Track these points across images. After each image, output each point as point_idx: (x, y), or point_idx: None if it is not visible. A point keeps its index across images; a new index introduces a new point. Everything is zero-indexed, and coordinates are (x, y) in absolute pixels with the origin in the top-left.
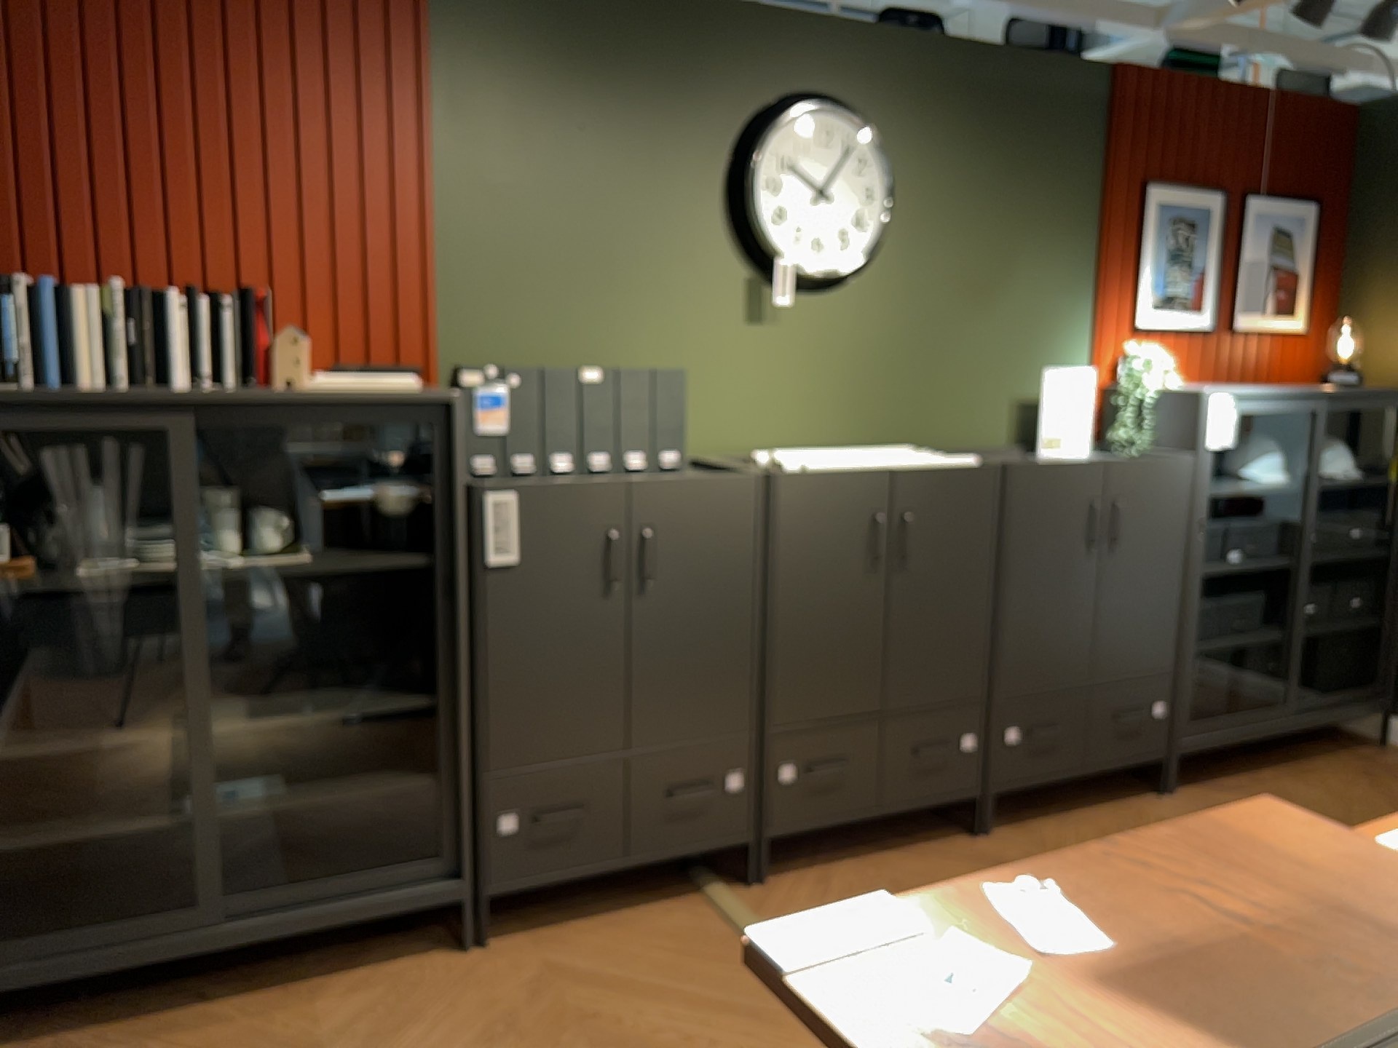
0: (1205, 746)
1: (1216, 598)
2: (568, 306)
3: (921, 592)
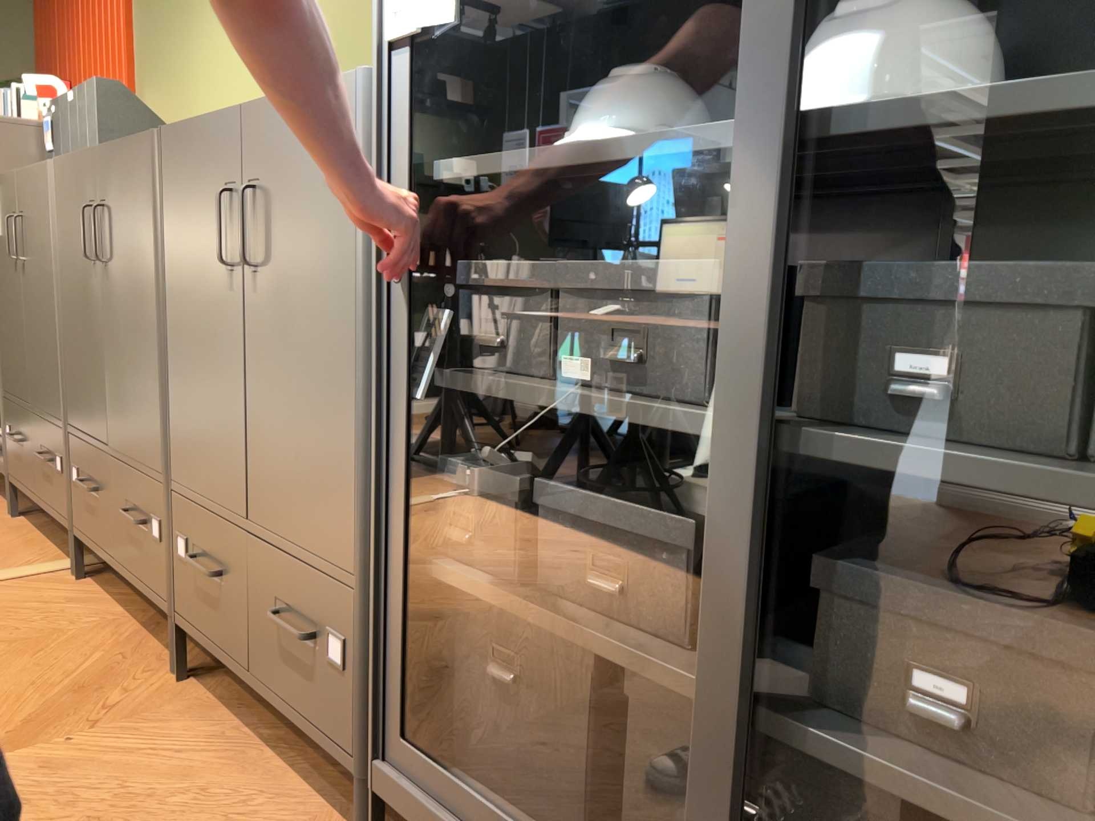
0: (417, 818)
1: (565, 480)
2: (173, 56)
3: (117, 306)
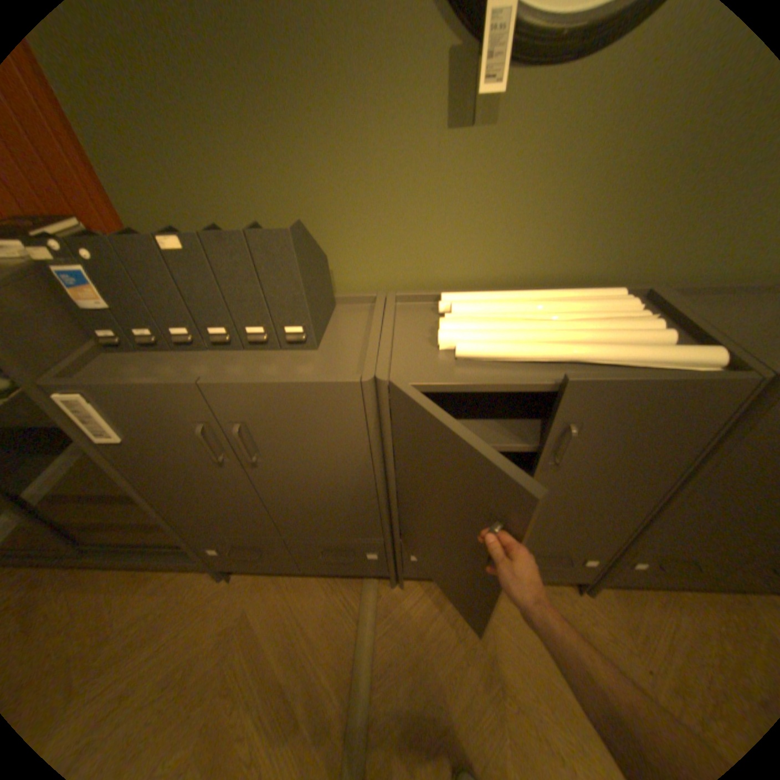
0: None
1: None
2: (217, 126)
3: (574, 484)
